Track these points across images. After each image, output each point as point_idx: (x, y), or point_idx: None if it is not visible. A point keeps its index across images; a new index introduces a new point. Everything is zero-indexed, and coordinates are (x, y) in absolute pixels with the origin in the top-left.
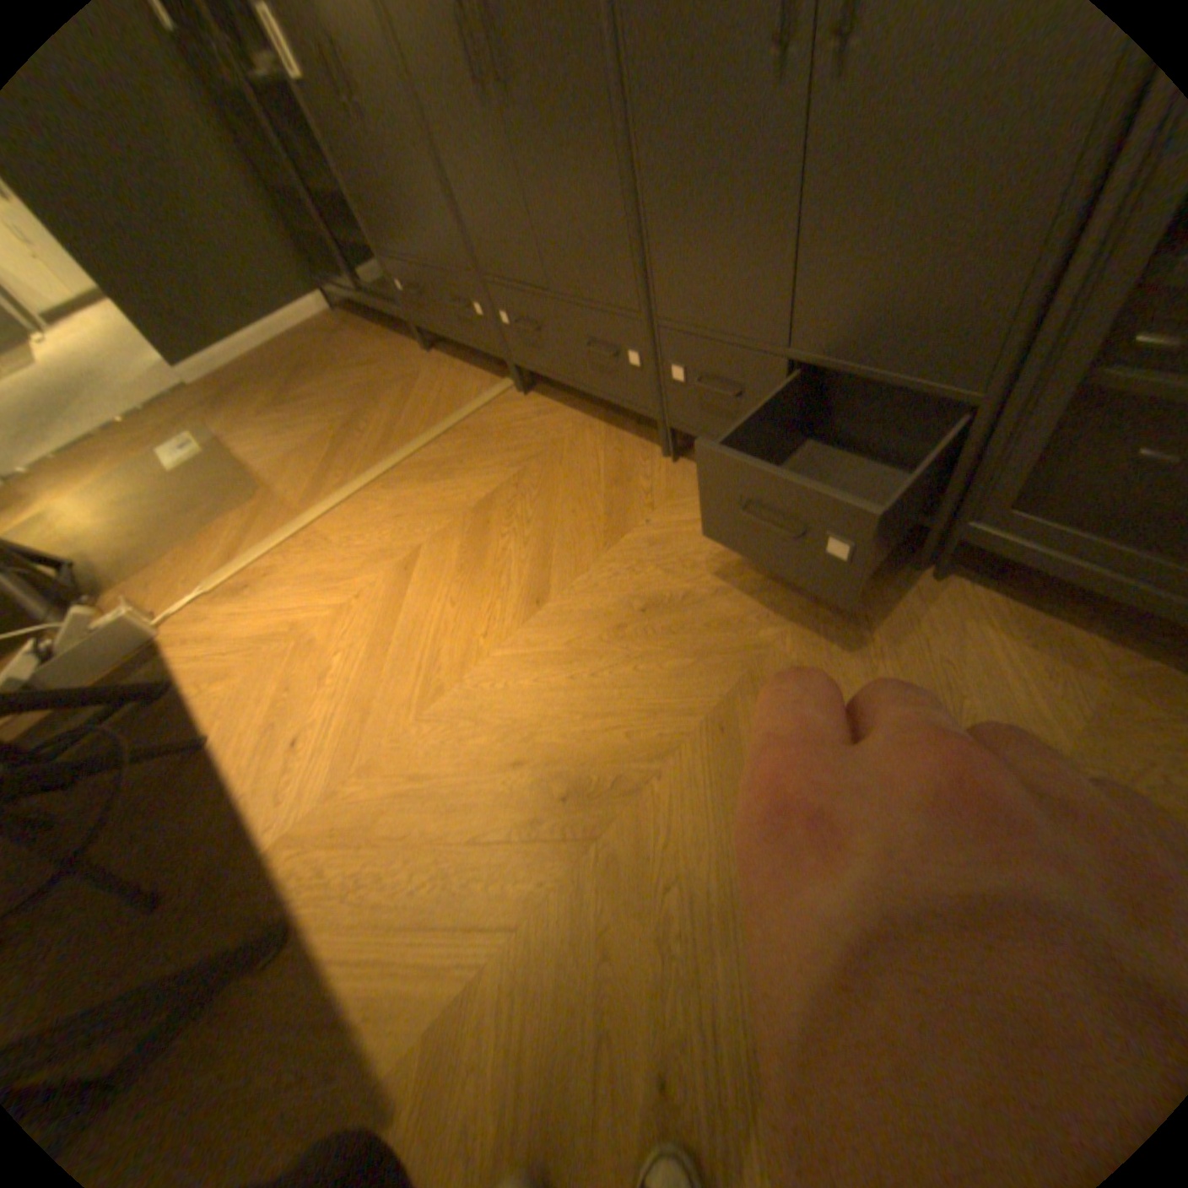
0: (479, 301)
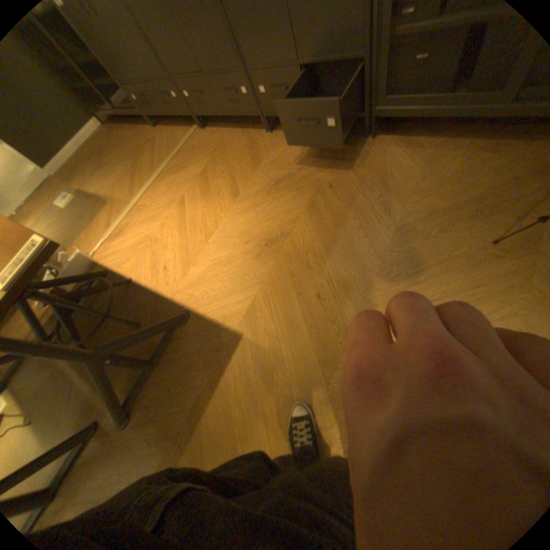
0: (172, 89)
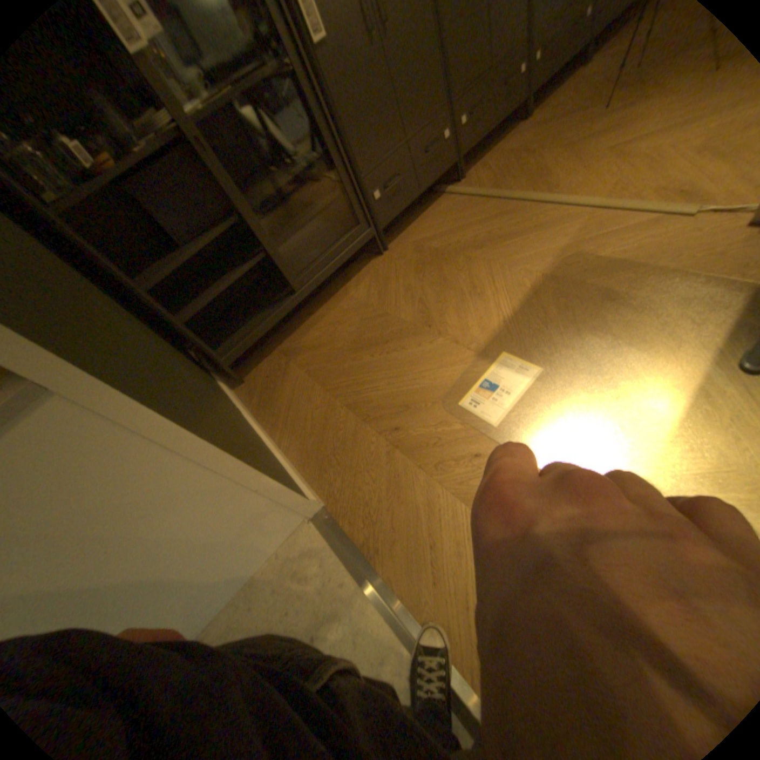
0: (448, 123)
